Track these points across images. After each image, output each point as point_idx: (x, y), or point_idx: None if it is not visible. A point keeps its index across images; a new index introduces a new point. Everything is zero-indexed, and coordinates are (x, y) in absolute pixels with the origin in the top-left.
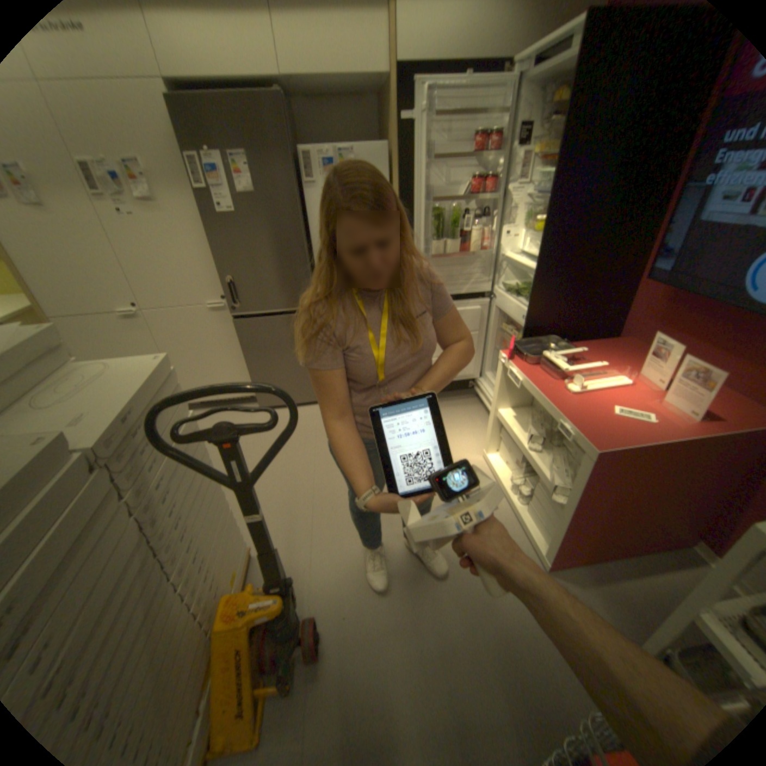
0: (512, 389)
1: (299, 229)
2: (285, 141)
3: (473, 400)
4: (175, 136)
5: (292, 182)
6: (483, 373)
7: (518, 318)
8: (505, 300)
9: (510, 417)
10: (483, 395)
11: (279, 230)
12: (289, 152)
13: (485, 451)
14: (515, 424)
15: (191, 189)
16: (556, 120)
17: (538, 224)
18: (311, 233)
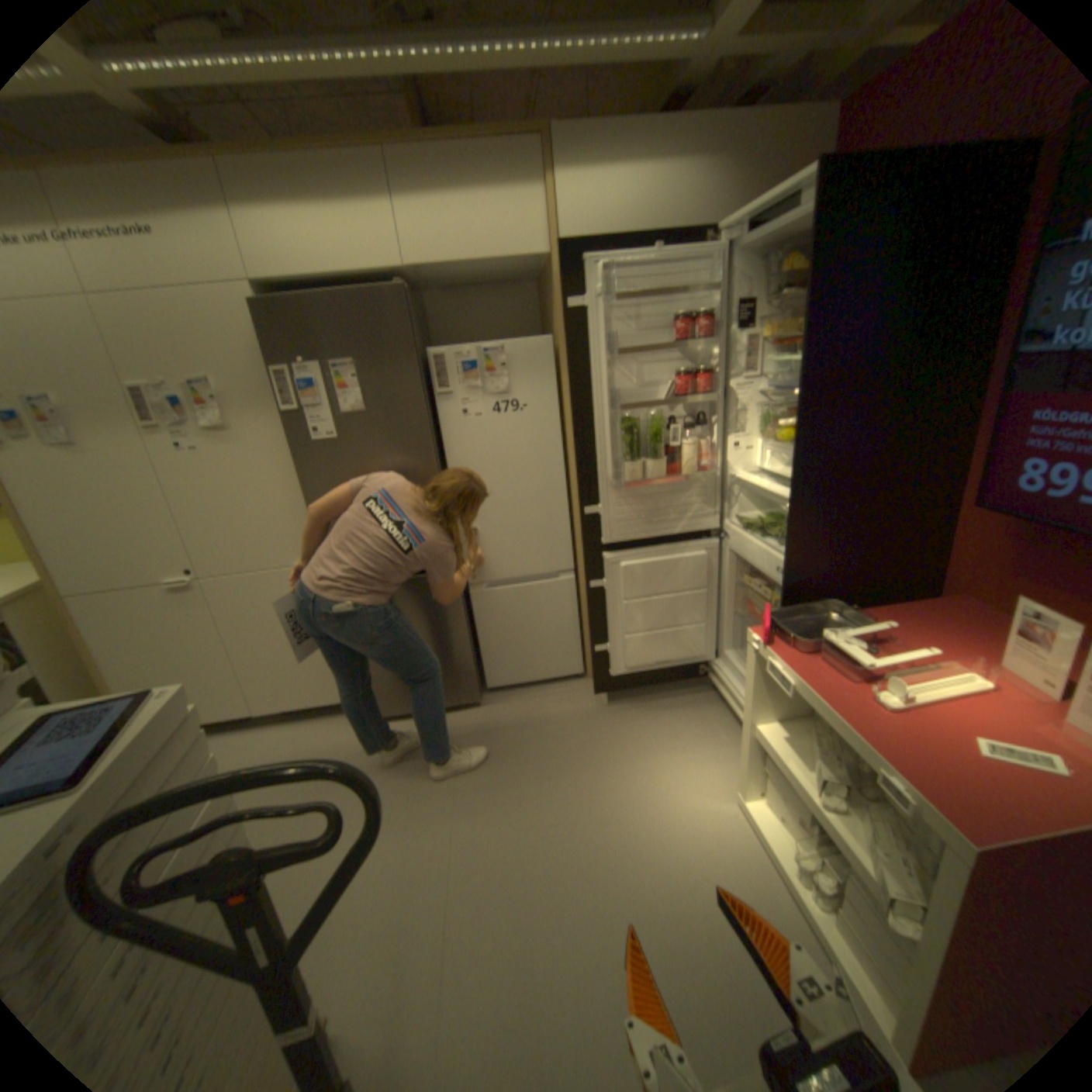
0: (776, 692)
1: (429, 455)
2: (409, 343)
3: (708, 695)
4: (261, 346)
5: (419, 395)
6: (720, 651)
7: (769, 571)
8: (745, 541)
9: (781, 745)
10: (725, 689)
11: (400, 459)
12: (415, 357)
13: (741, 798)
14: (792, 758)
15: (279, 411)
16: (789, 294)
17: (783, 431)
18: (447, 459)
